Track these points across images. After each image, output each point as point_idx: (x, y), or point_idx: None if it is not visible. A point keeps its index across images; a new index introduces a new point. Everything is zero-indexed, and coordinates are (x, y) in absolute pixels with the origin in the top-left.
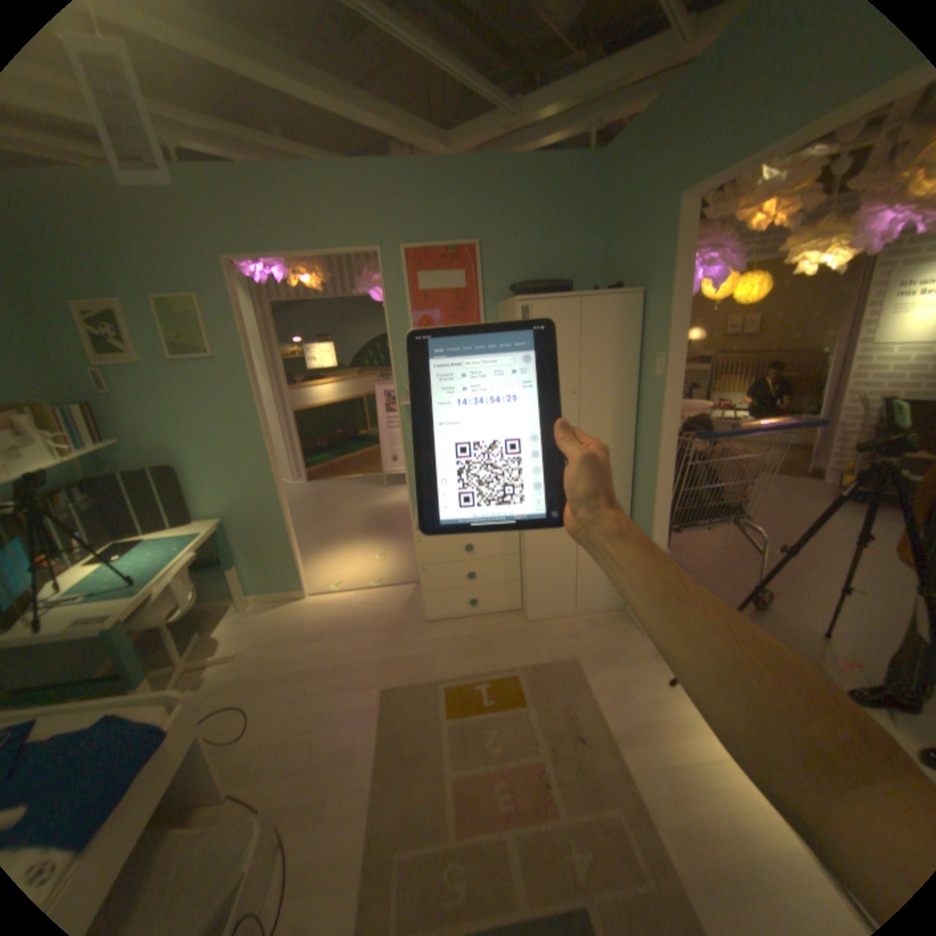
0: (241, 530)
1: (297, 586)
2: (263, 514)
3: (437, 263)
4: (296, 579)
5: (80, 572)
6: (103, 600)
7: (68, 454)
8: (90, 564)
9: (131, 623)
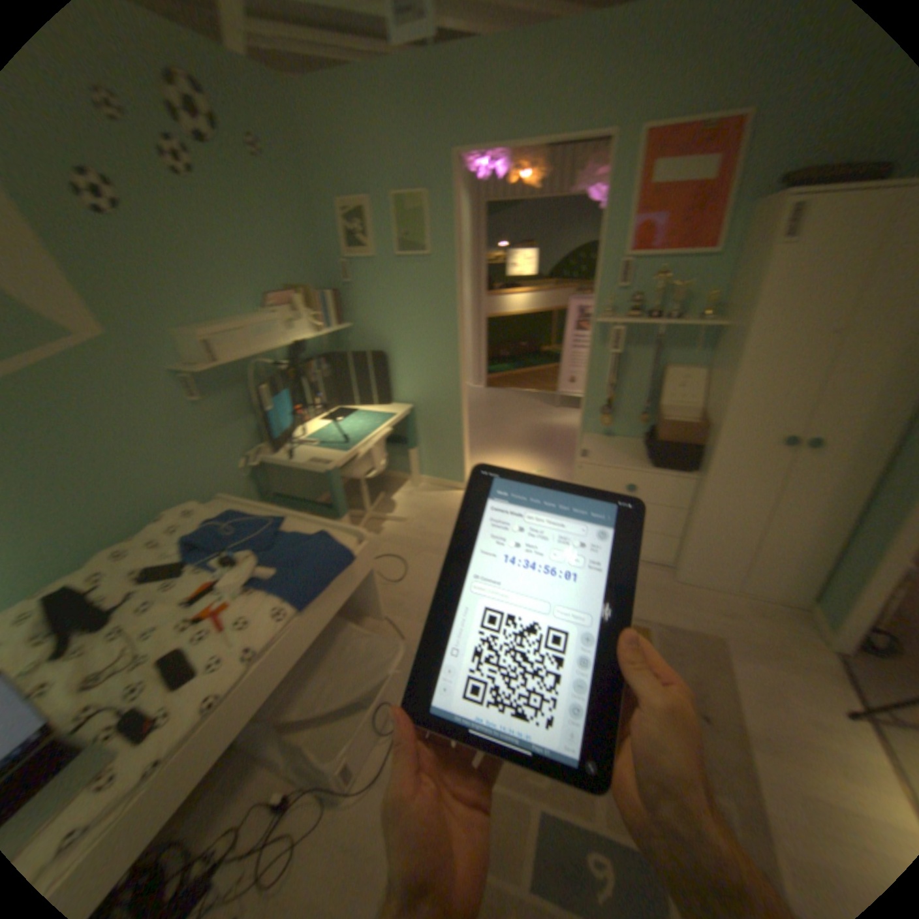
0: (424, 419)
1: (459, 477)
2: (443, 408)
3: (684, 145)
4: (459, 472)
5: (314, 424)
6: (326, 448)
7: (317, 330)
8: (321, 419)
9: (340, 471)
